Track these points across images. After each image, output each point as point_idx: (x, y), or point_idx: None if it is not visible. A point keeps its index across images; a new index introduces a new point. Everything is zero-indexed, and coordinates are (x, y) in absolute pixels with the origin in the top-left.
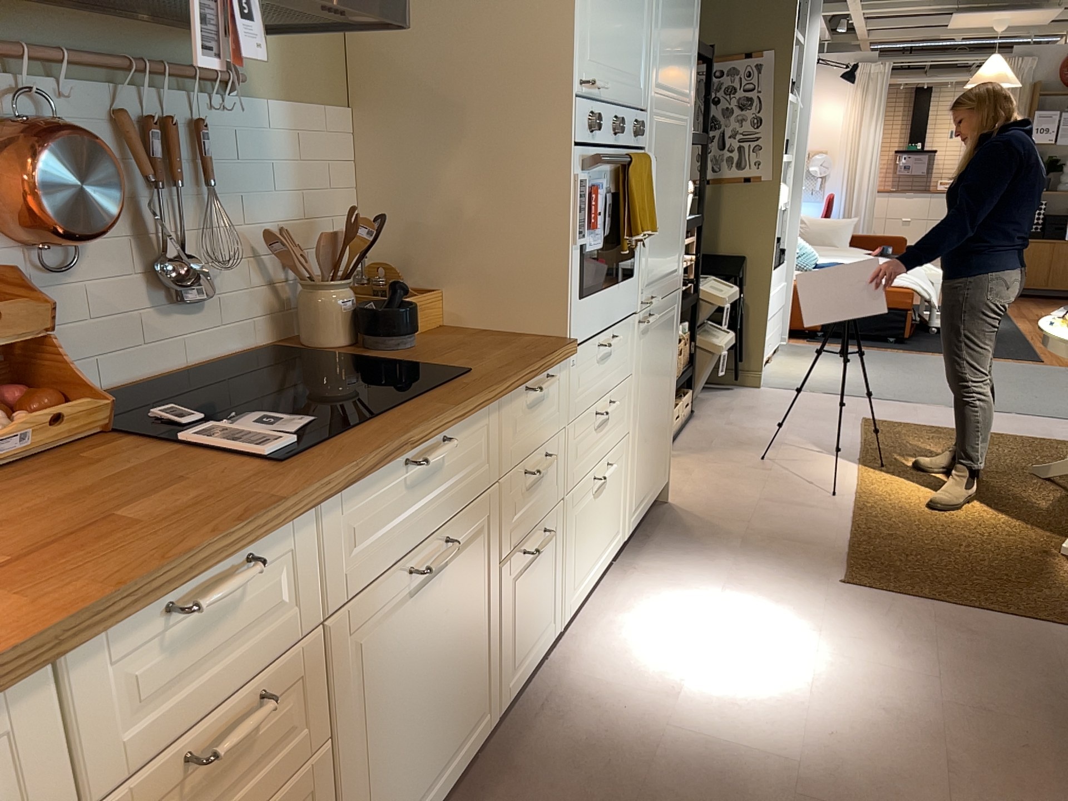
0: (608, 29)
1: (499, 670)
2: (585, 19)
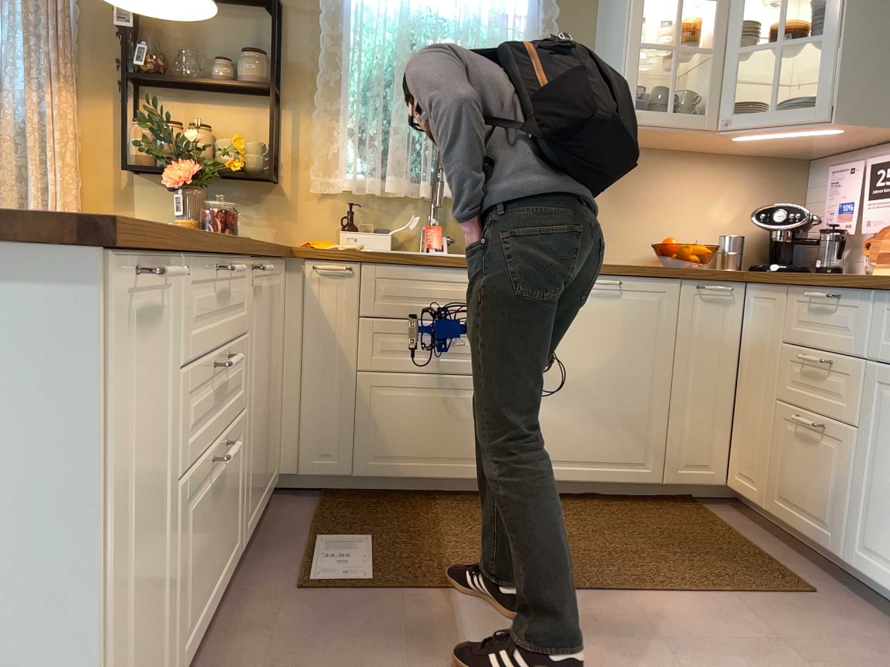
0: None
1: None
2: None
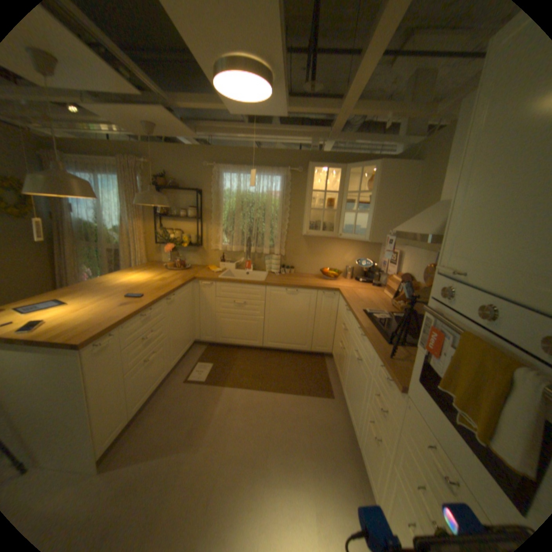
0: (488, 231)
1: (362, 436)
2: (454, 229)
